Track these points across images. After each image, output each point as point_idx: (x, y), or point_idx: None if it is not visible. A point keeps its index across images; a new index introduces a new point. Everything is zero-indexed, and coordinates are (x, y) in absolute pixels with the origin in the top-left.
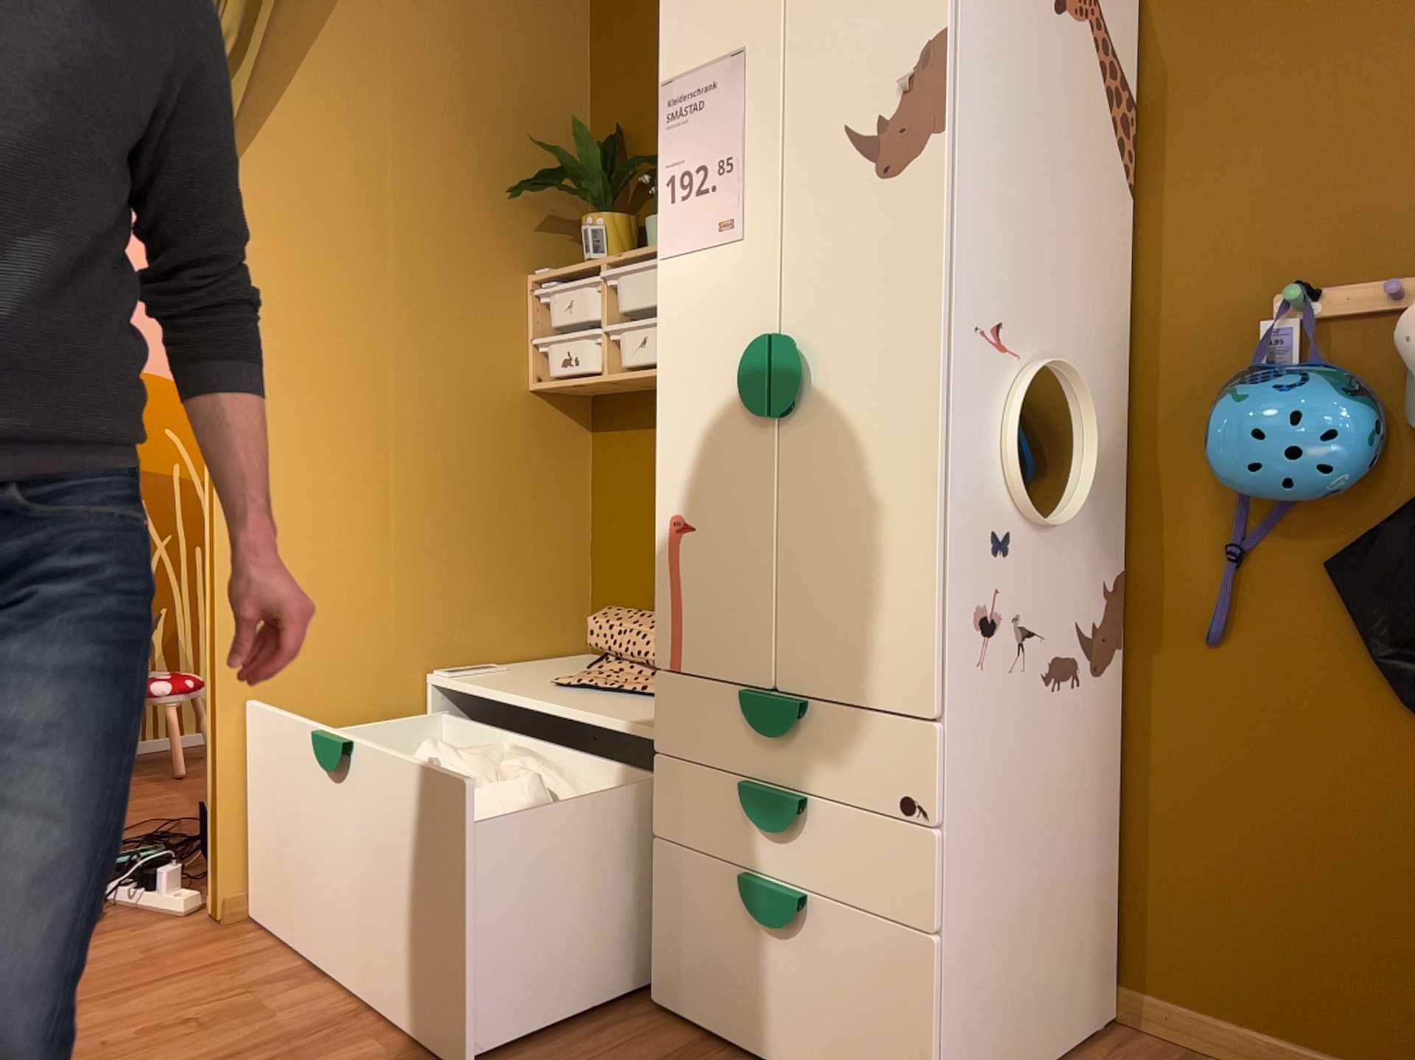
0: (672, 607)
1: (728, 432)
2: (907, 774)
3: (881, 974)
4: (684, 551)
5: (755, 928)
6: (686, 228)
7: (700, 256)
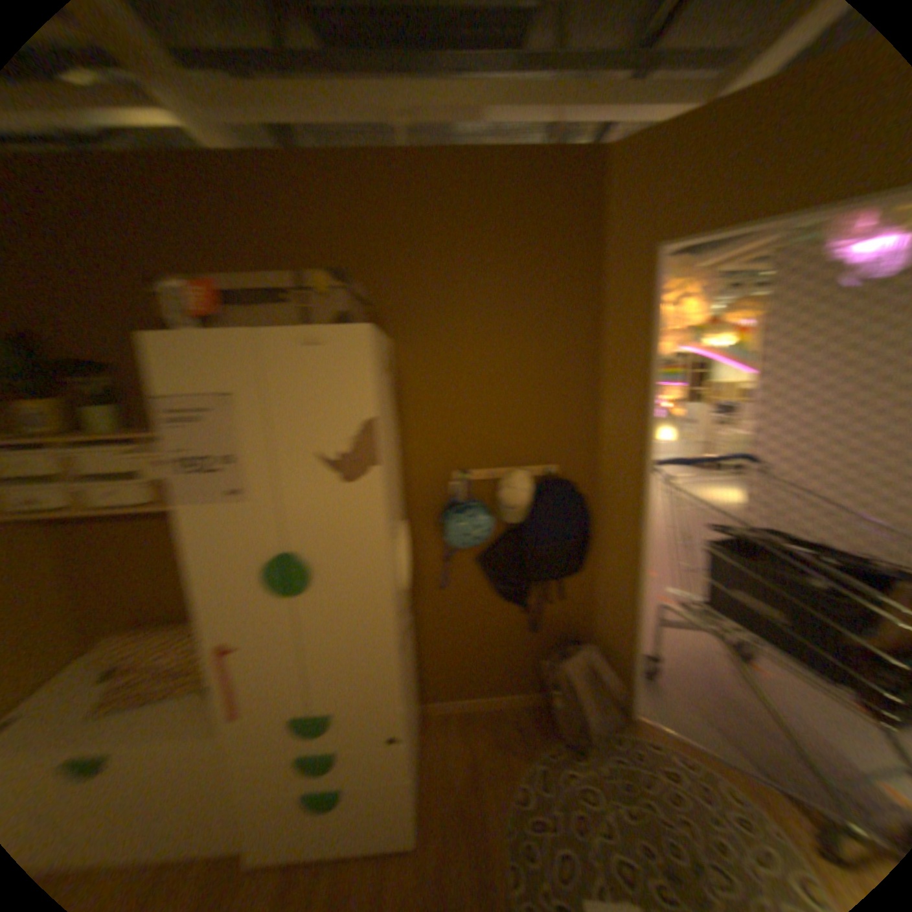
0: (218, 694)
1: (248, 604)
2: (384, 731)
3: (380, 805)
4: (224, 665)
5: (306, 814)
6: (190, 492)
7: (206, 509)
